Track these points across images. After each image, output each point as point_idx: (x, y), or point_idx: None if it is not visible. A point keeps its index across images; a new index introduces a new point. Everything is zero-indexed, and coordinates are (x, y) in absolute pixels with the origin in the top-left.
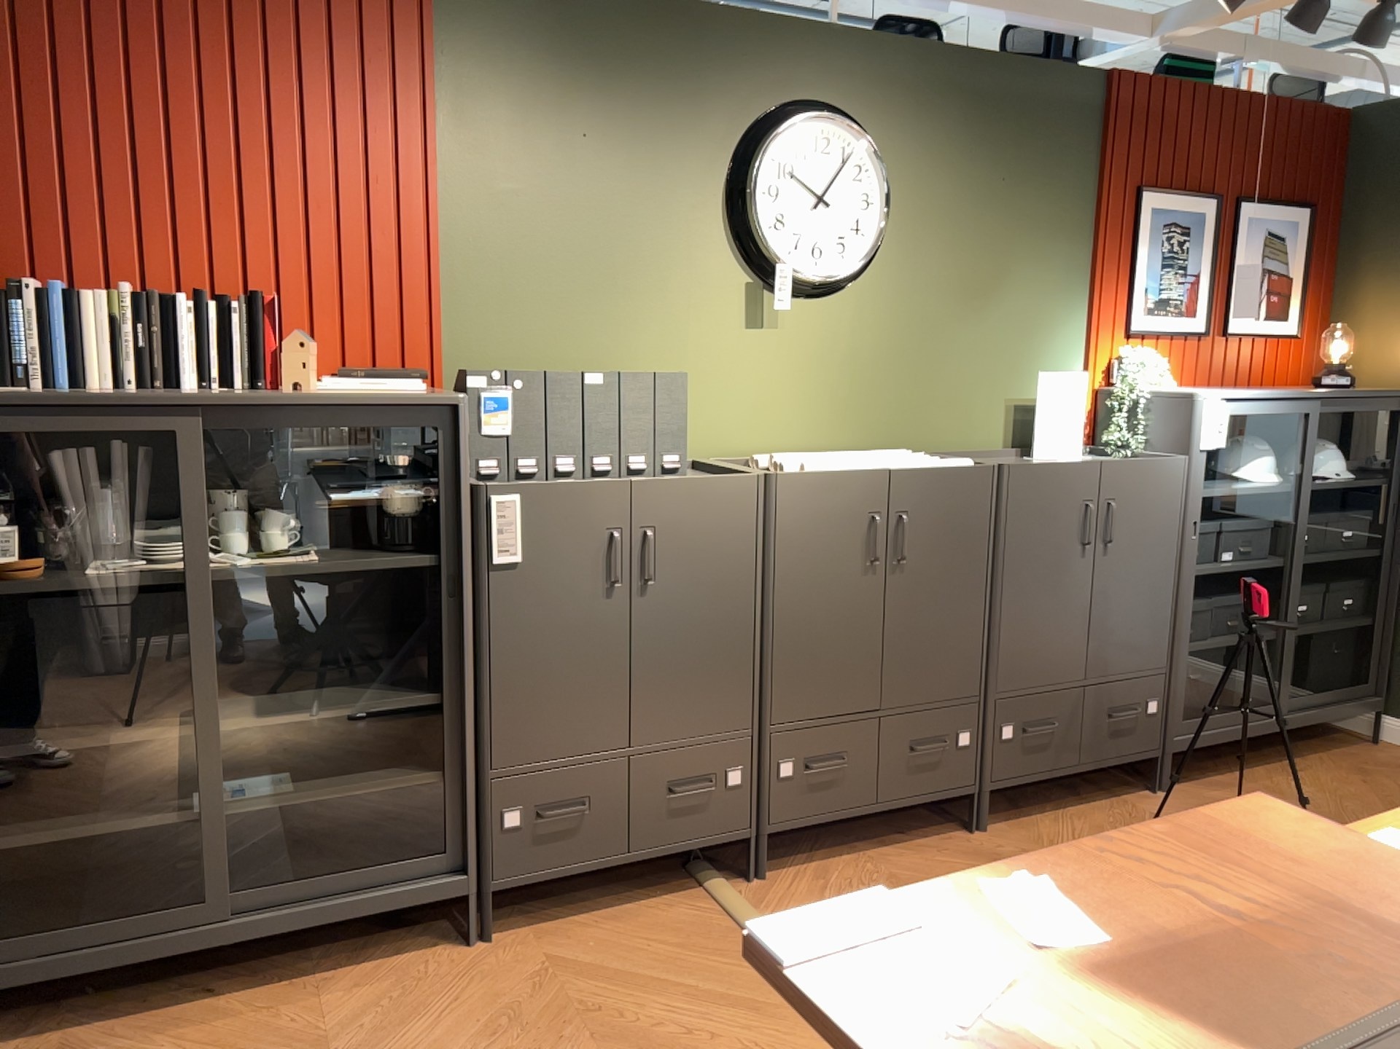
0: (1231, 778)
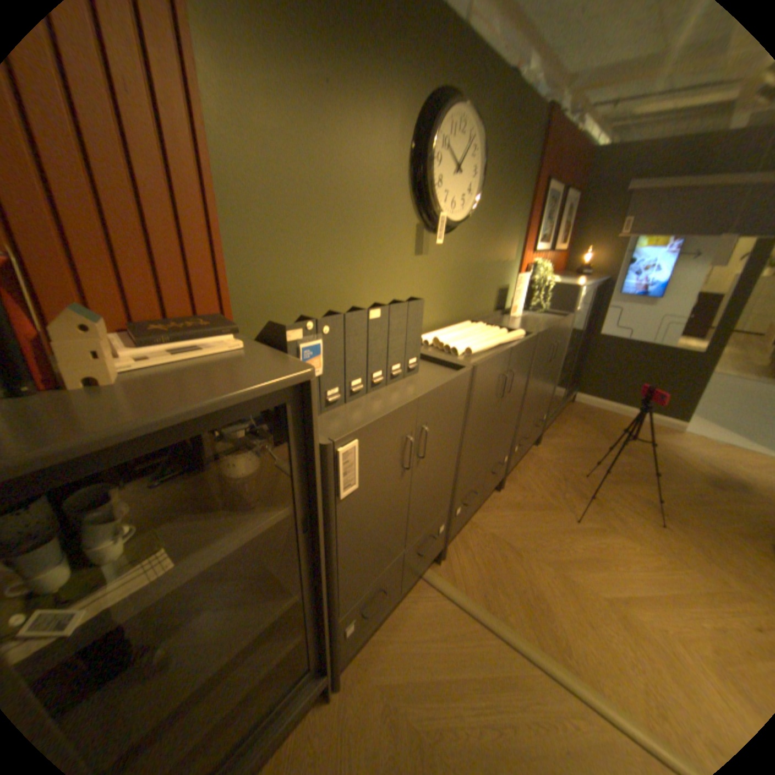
0: (551, 431)
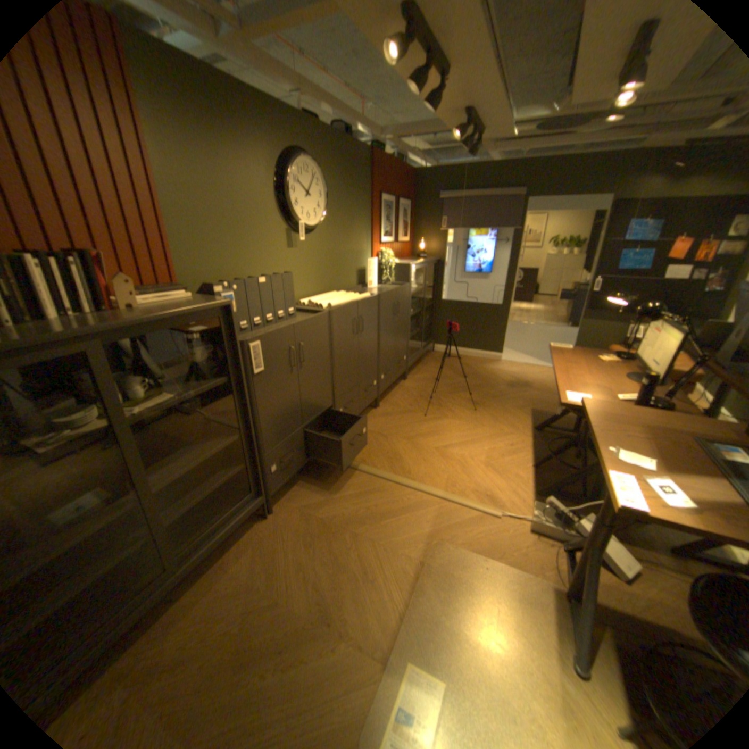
0: (415, 371)
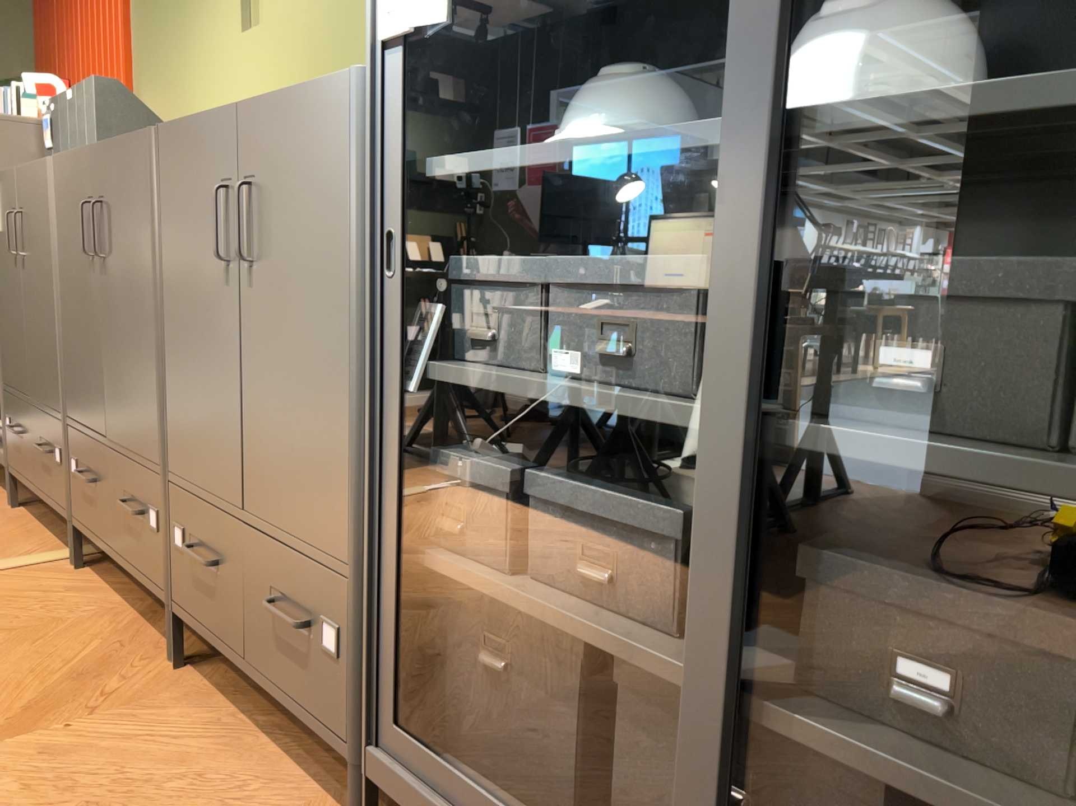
0: None
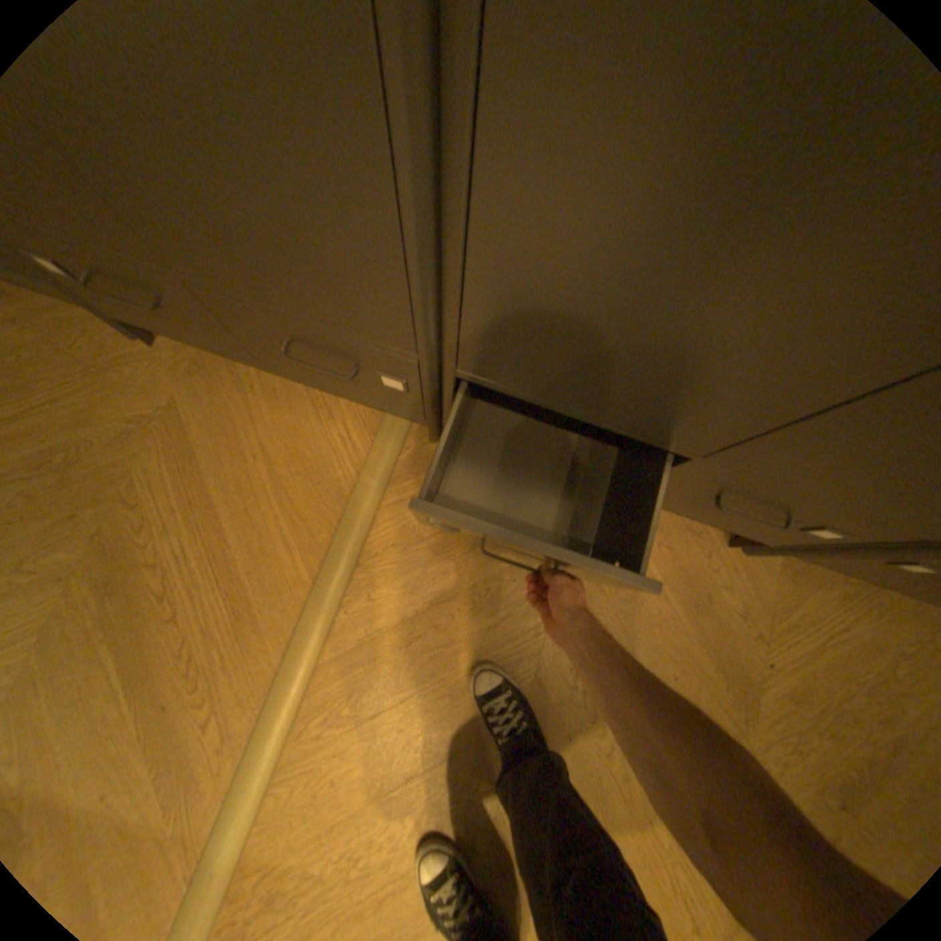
0: None
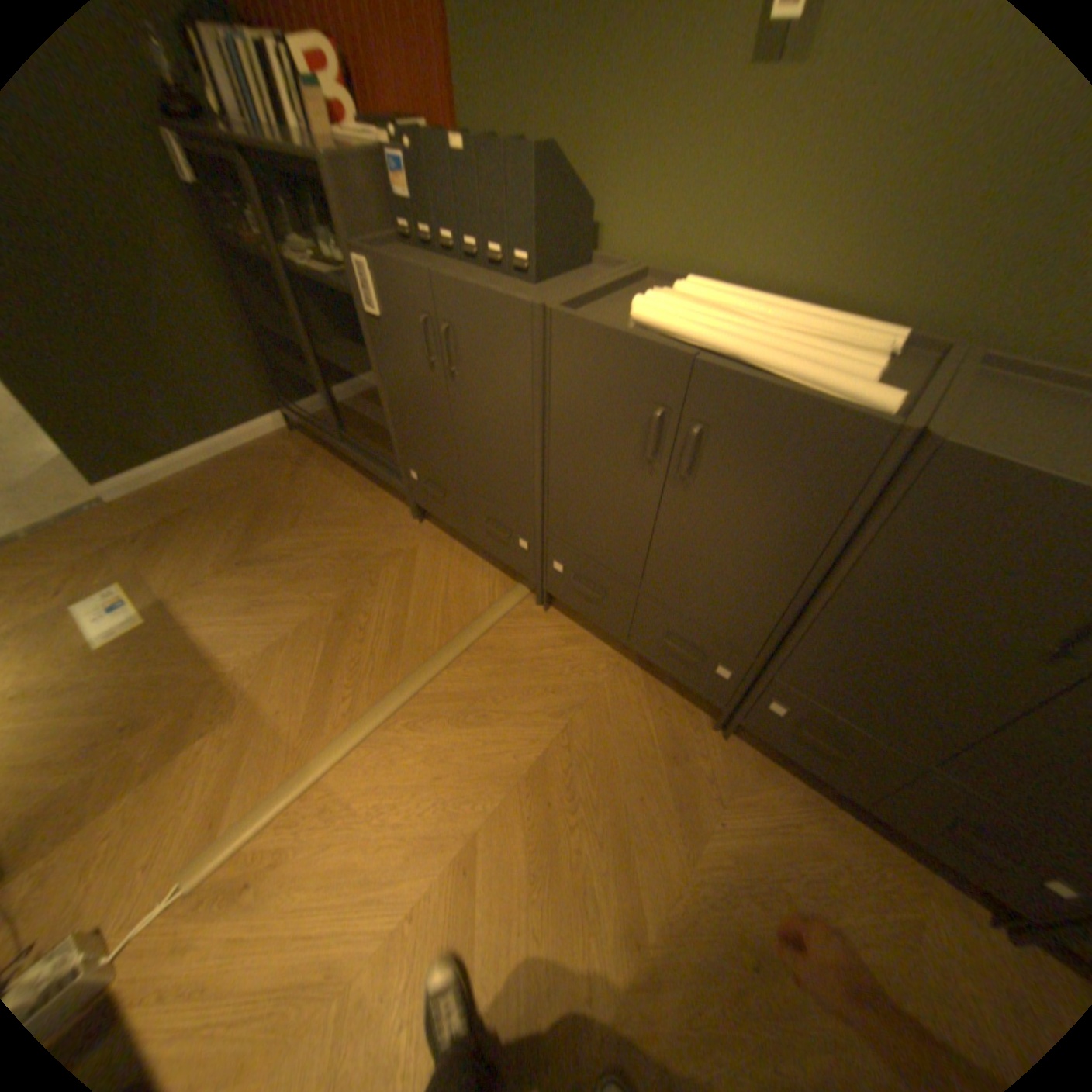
0: None
